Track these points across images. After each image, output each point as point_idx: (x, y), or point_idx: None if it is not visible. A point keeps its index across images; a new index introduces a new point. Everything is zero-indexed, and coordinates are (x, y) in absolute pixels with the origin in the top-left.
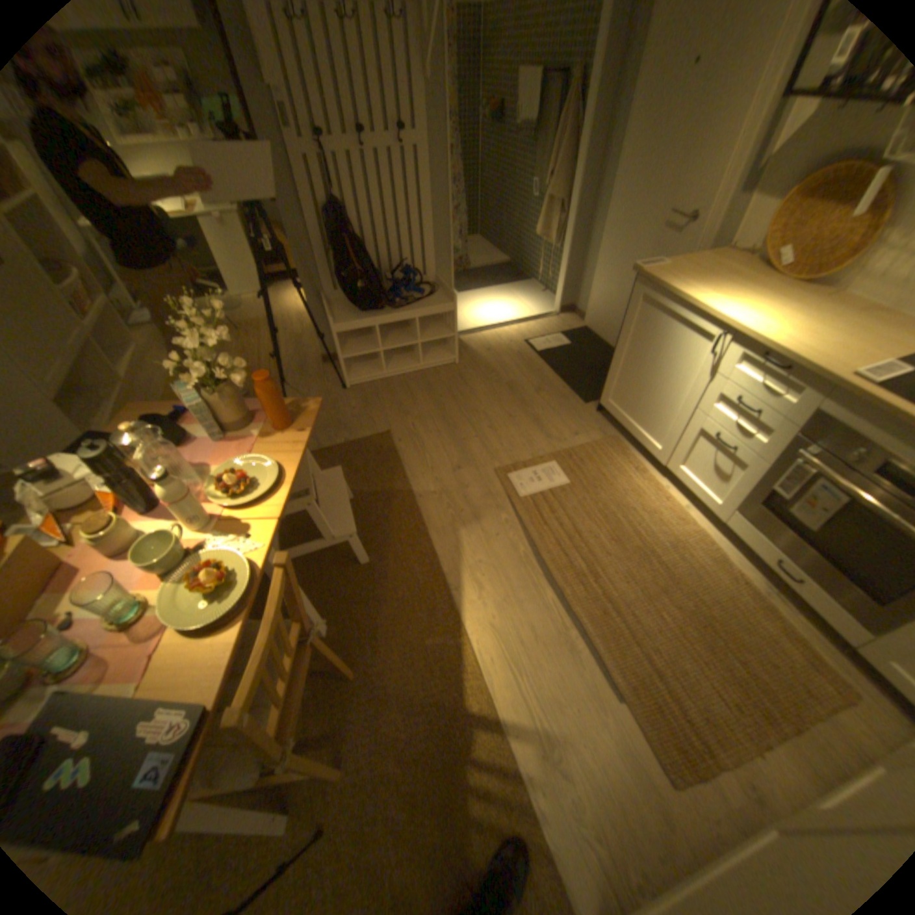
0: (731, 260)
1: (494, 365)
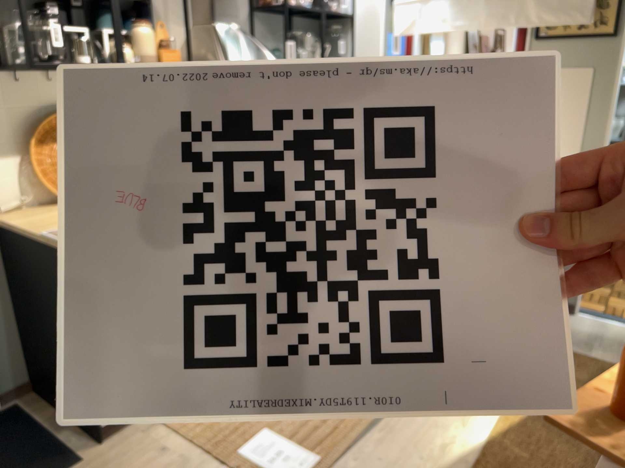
0: (42, 215)
1: None
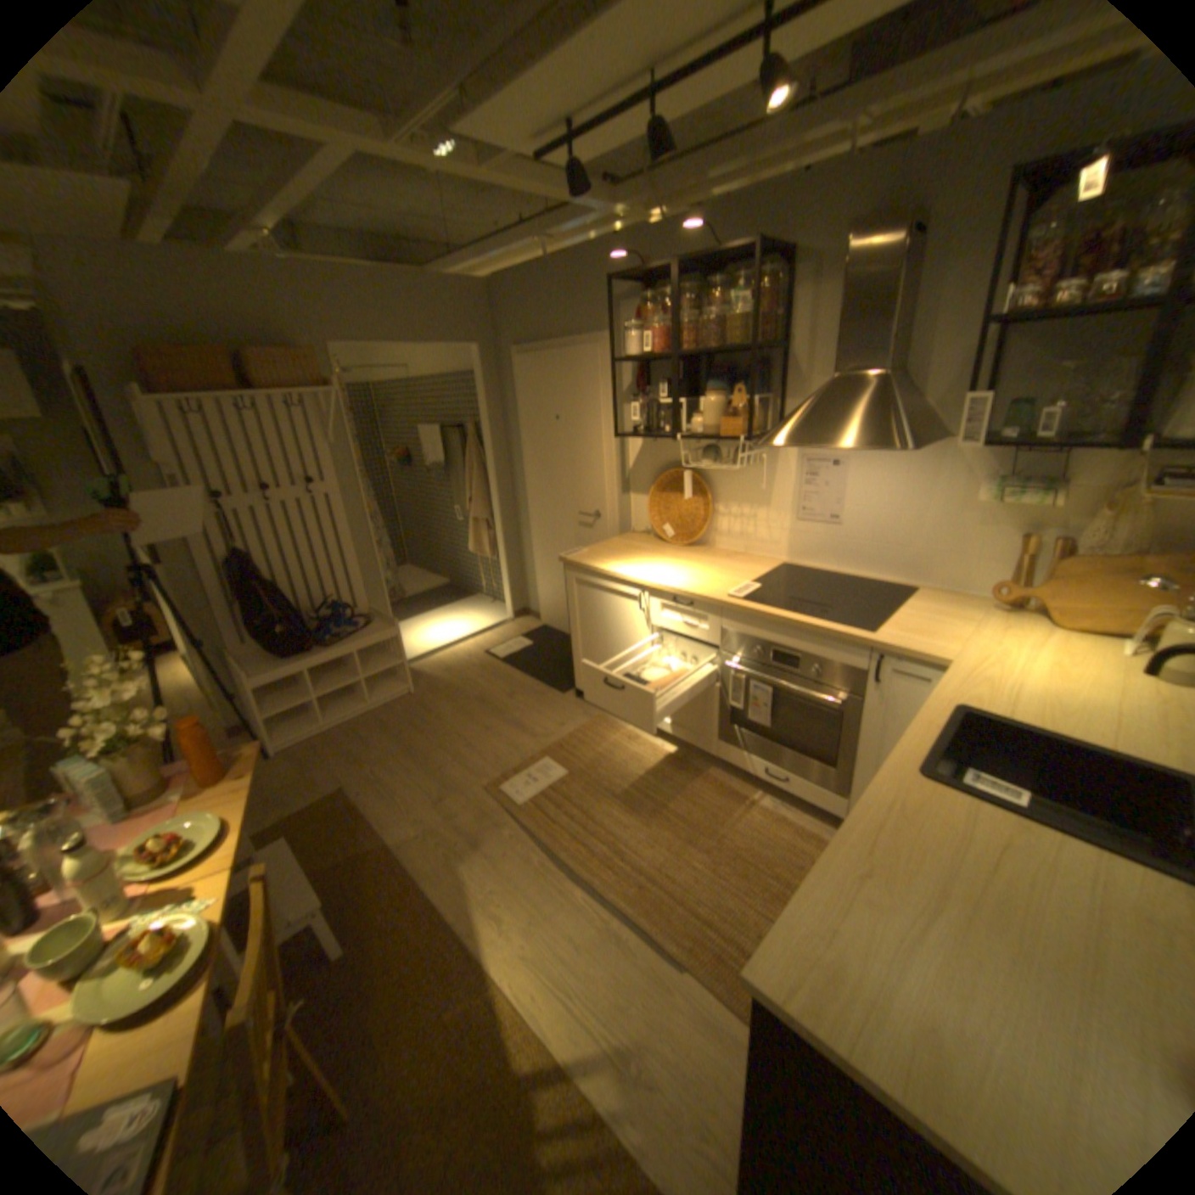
0: (632, 541)
1: (456, 683)
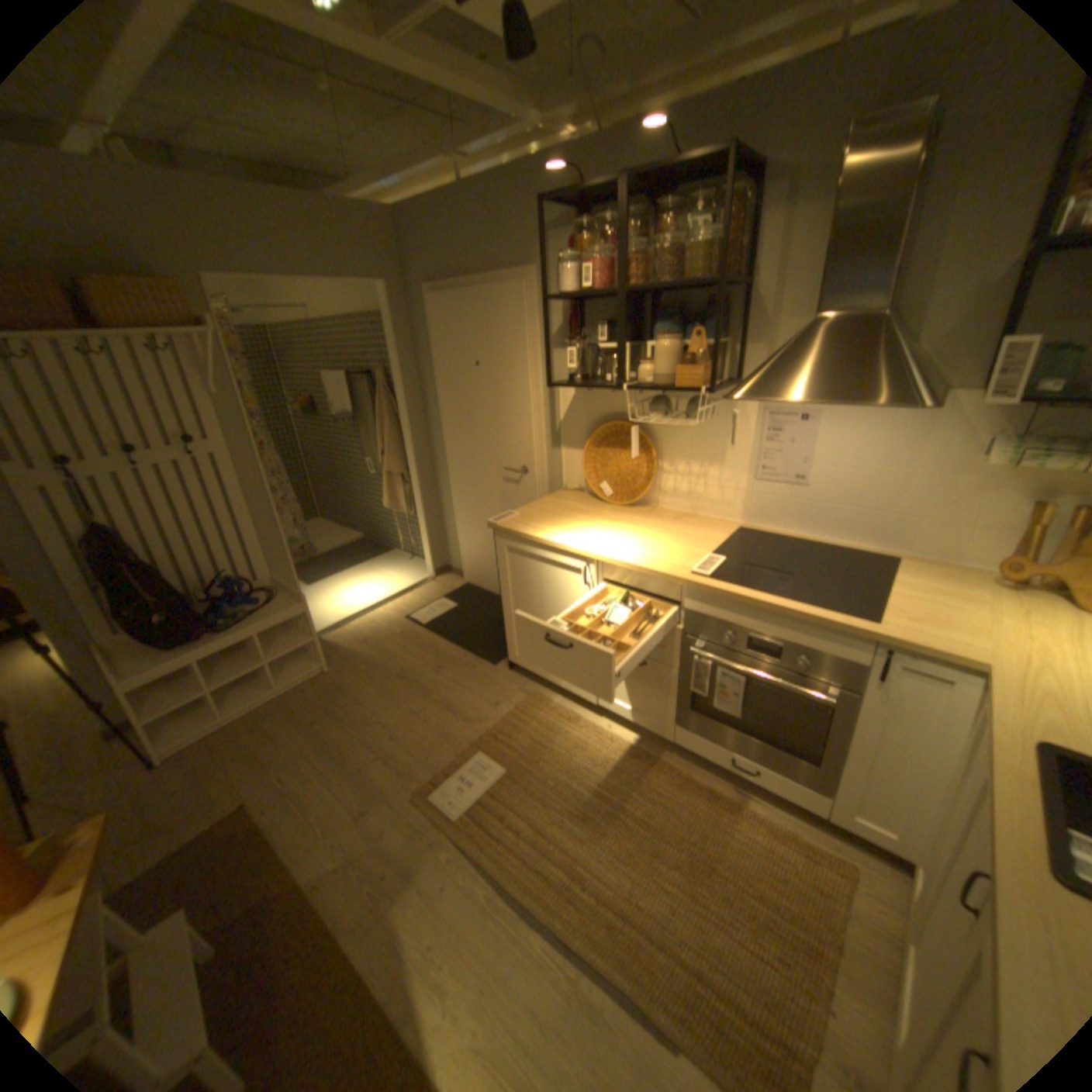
0: (567, 501)
1: (376, 658)
